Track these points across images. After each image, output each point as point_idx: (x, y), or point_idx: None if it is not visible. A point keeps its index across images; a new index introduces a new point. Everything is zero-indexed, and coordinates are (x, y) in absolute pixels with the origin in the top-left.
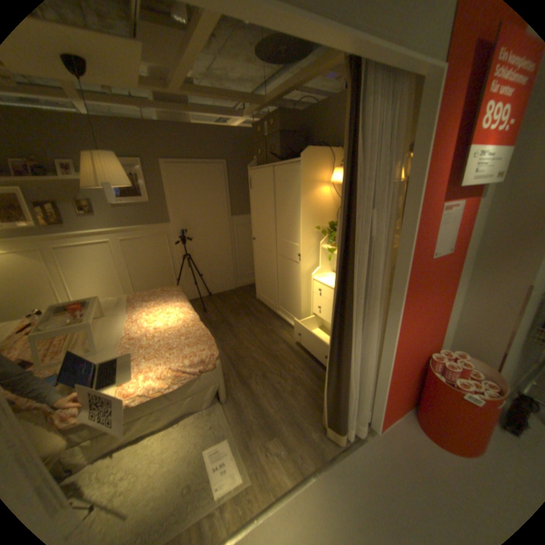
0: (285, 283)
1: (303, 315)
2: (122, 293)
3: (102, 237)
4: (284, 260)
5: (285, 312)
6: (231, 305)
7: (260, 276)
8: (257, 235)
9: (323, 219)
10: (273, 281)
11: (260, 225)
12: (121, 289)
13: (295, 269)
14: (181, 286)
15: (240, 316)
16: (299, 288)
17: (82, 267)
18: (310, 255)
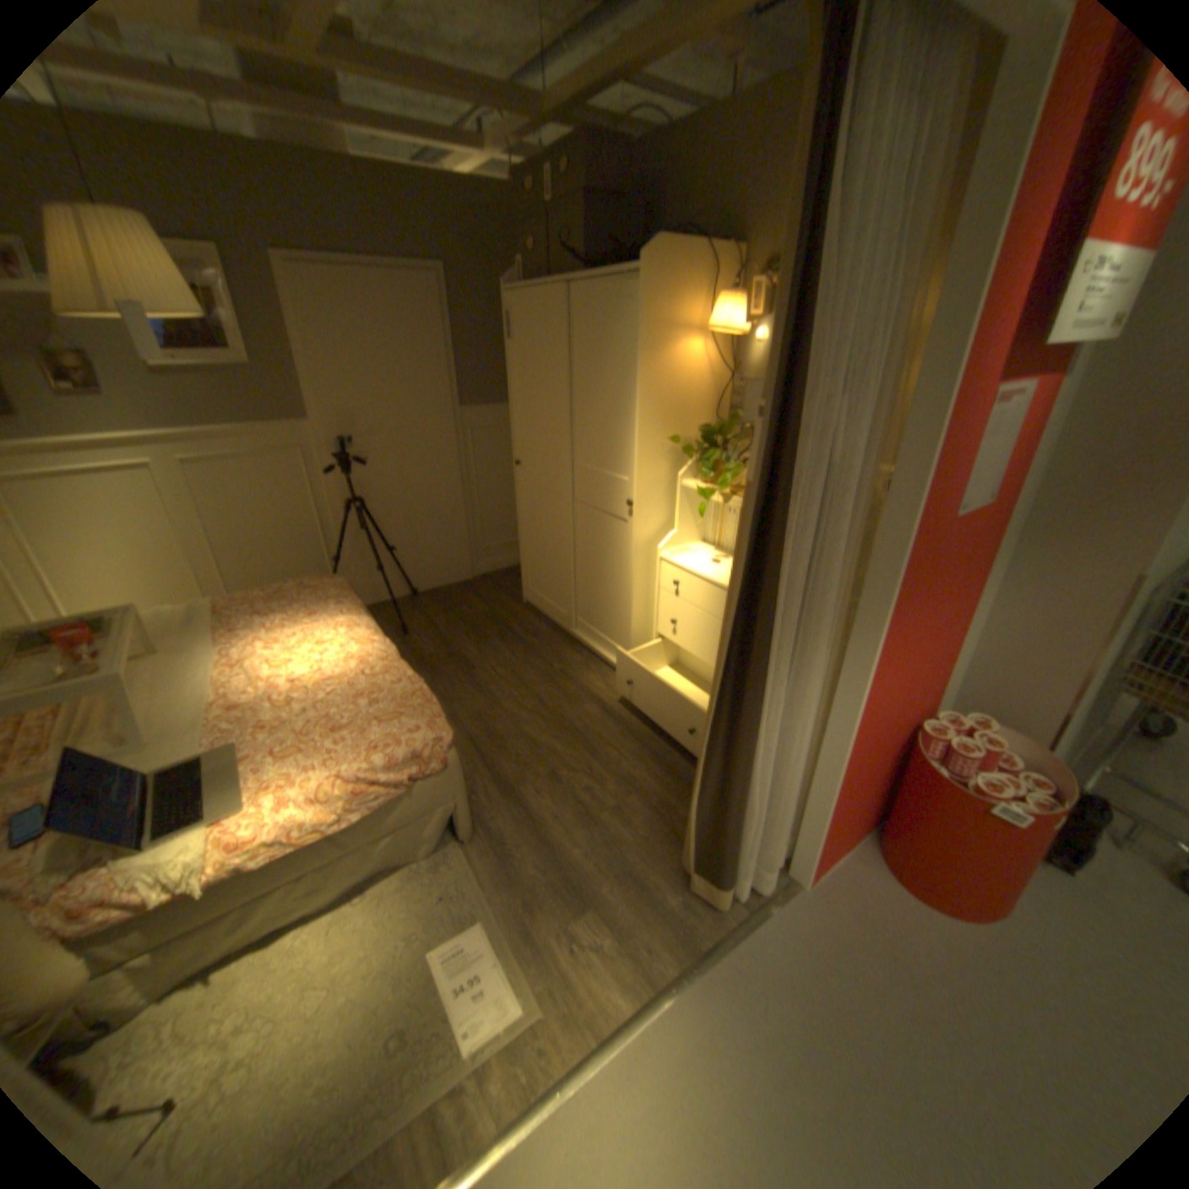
0: (592, 568)
1: (635, 639)
2: (197, 593)
3: (132, 454)
4: (592, 515)
5: (592, 632)
6: (466, 618)
7: (531, 550)
8: (525, 455)
9: (685, 420)
10: (564, 563)
11: (532, 431)
12: (194, 585)
13: (619, 537)
14: (344, 576)
15: (489, 642)
16: (628, 580)
17: (84, 531)
18: (654, 503)
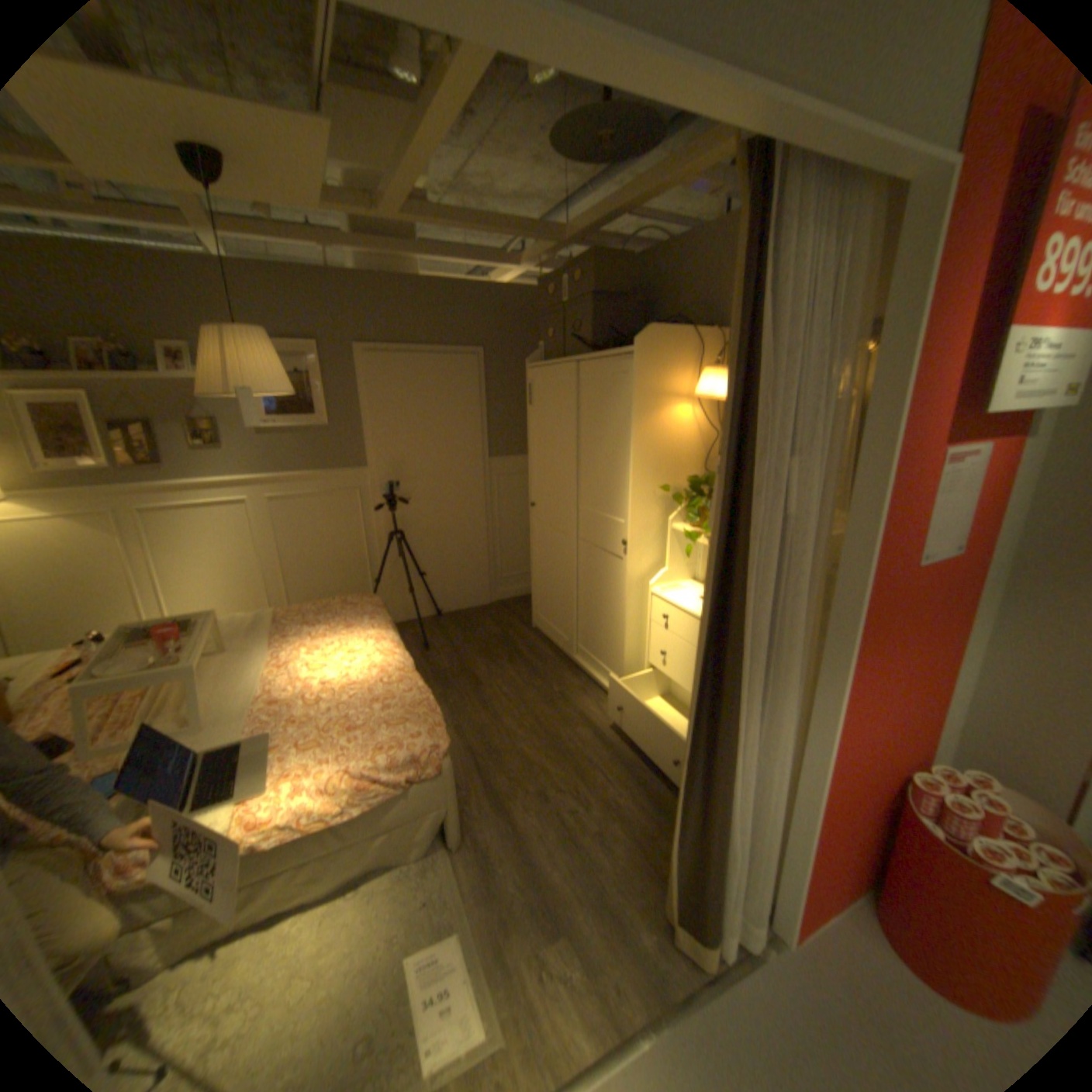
0: (592, 599)
1: (628, 668)
2: (265, 603)
3: (234, 492)
4: (593, 552)
5: (591, 659)
6: (480, 638)
7: (541, 580)
8: (538, 498)
9: (675, 471)
10: (568, 593)
11: (545, 478)
12: (263, 597)
13: (615, 572)
14: (382, 595)
15: (497, 662)
16: (622, 612)
17: (191, 550)
18: (647, 543)
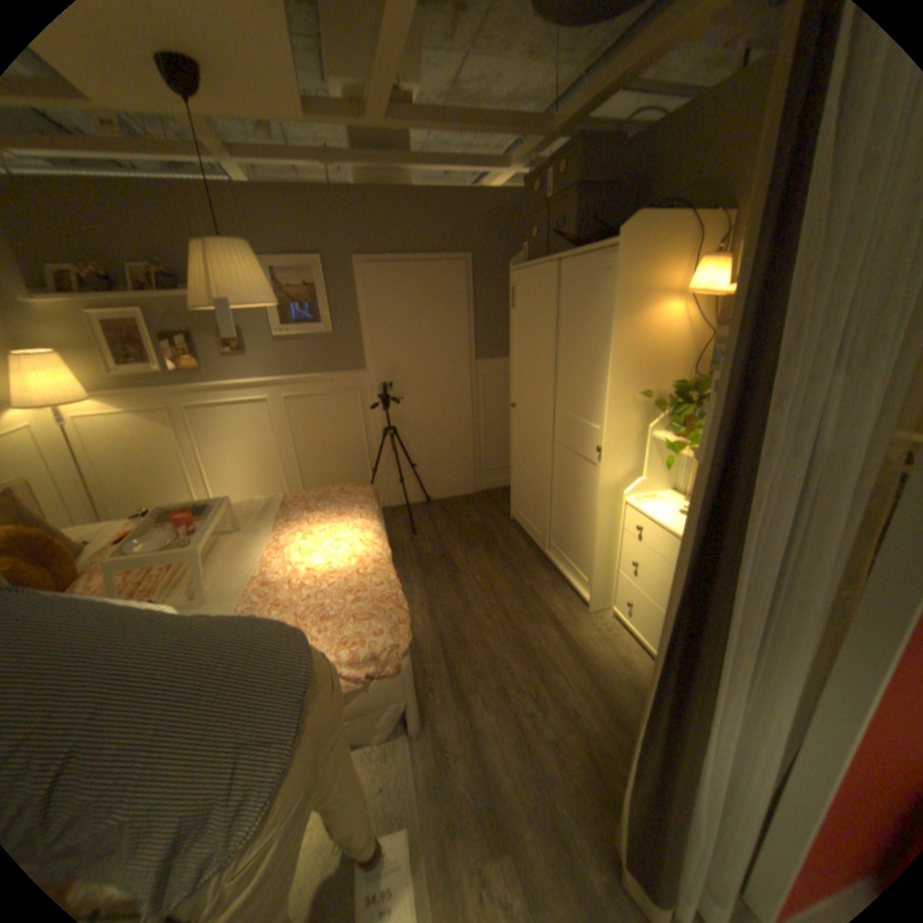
0: (565, 500)
1: (597, 572)
2: (284, 486)
3: (257, 391)
4: (567, 454)
5: (561, 556)
6: (461, 526)
7: (518, 476)
8: (518, 399)
9: (660, 375)
10: (542, 492)
11: (524, 380)
12: (283, 480)
13: (588, 477)
14: (379, 482)
15: (474, 550)
16: (594, 517)
17: (225, 440)
18: (623, 450)
